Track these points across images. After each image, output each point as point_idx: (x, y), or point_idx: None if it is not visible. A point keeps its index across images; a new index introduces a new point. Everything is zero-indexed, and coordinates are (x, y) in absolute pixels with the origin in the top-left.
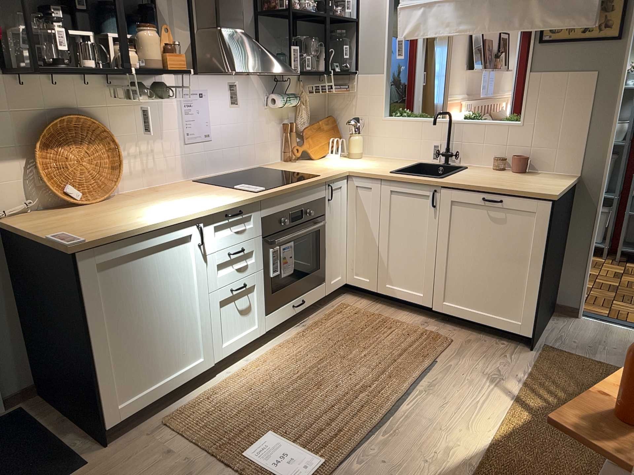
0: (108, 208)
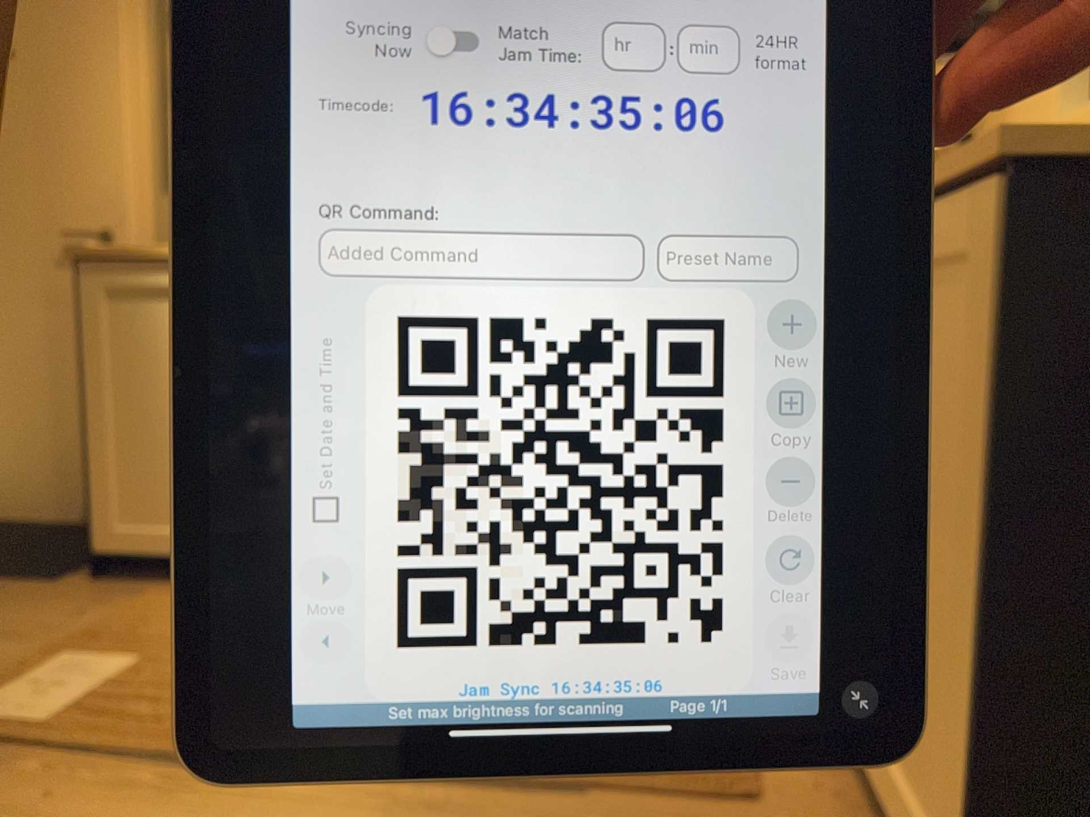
0: None
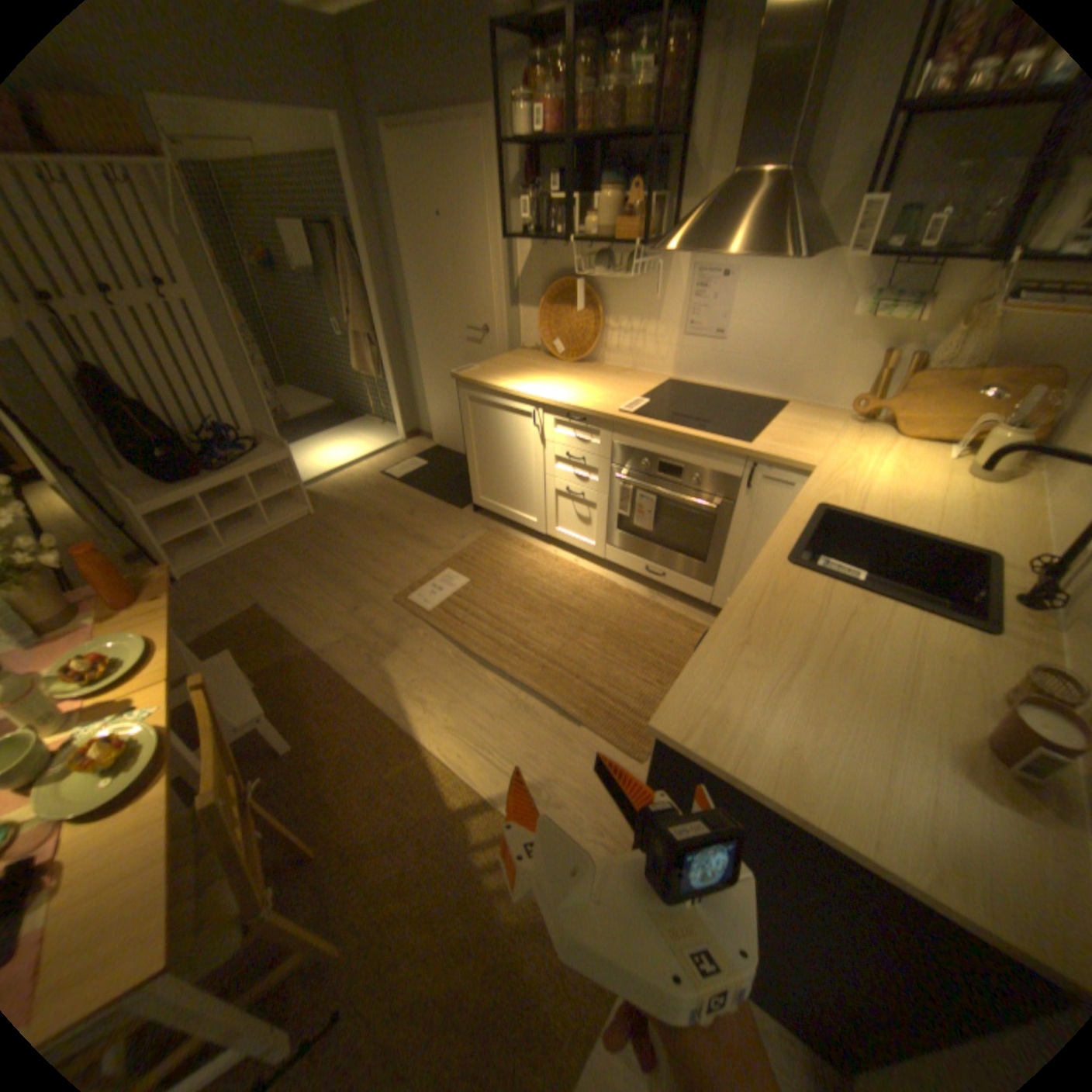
0: (552, 368)
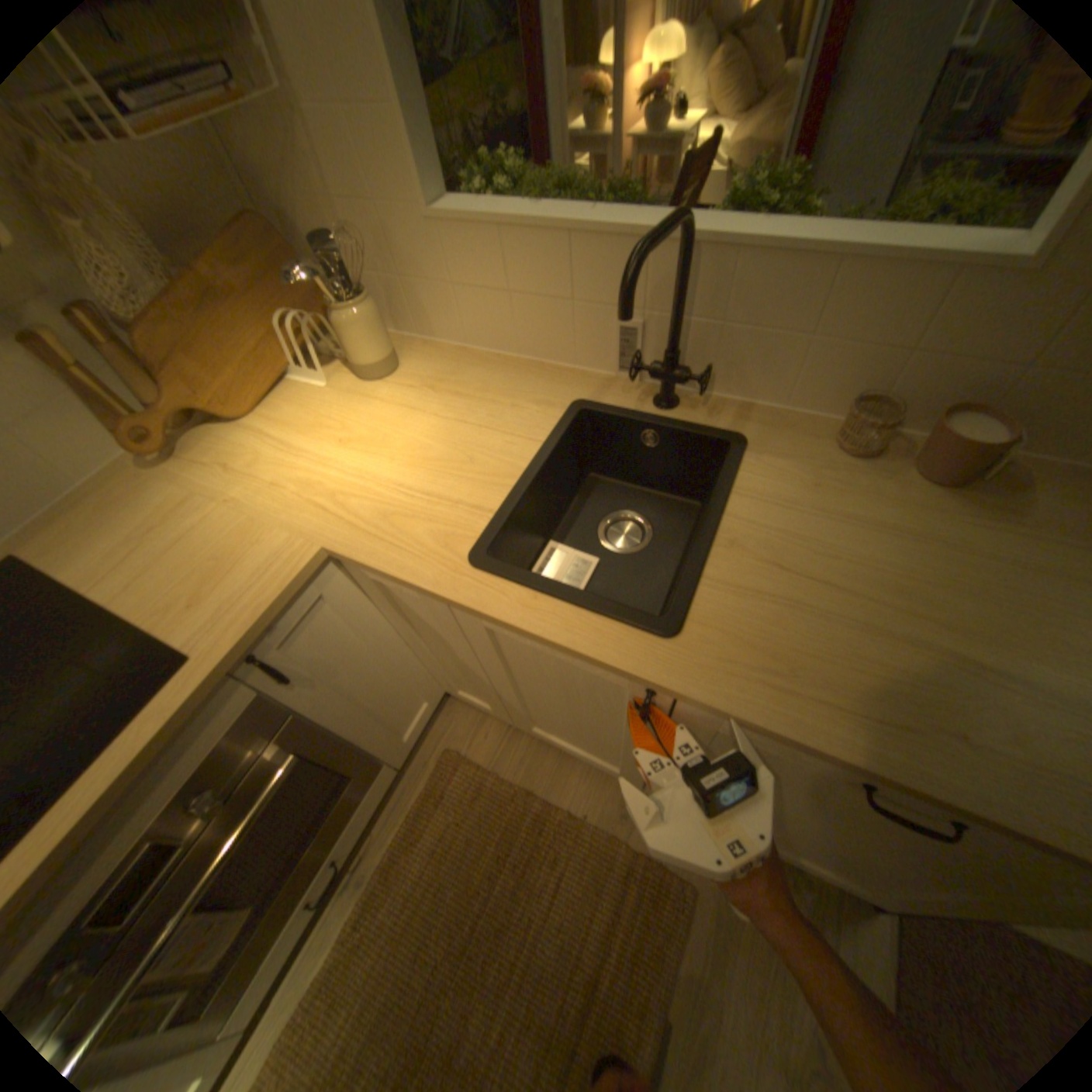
0: None
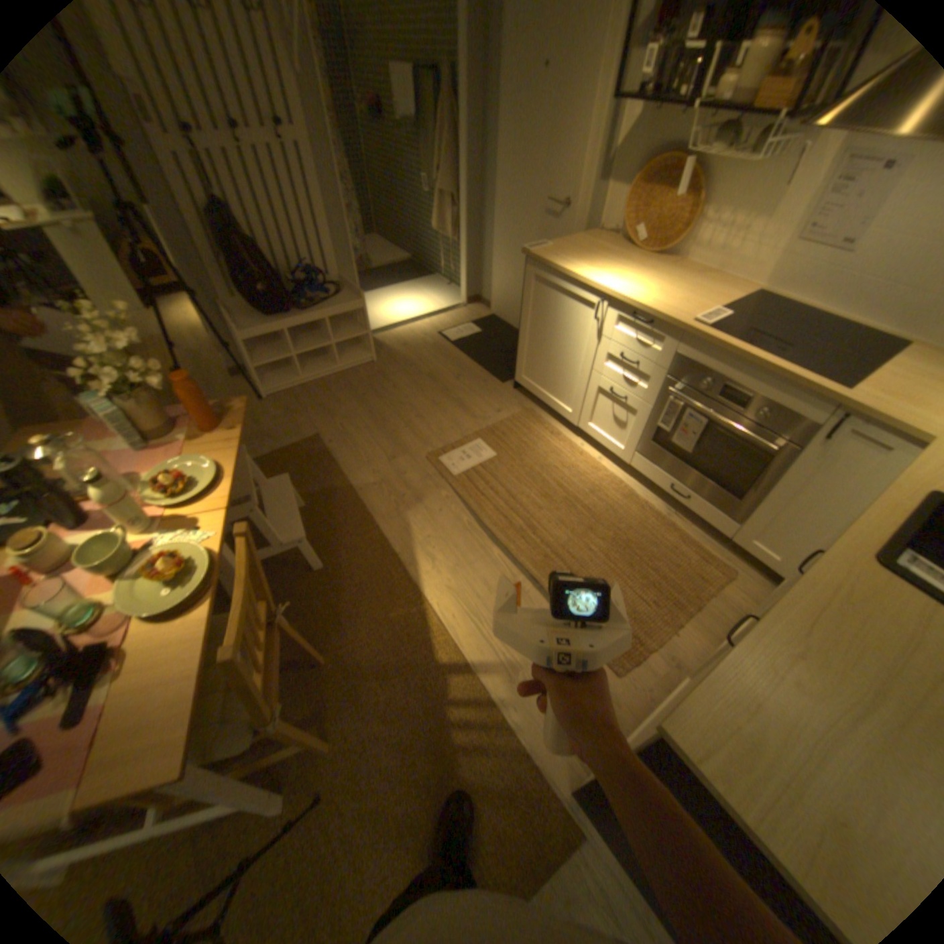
0: (628, 256)
